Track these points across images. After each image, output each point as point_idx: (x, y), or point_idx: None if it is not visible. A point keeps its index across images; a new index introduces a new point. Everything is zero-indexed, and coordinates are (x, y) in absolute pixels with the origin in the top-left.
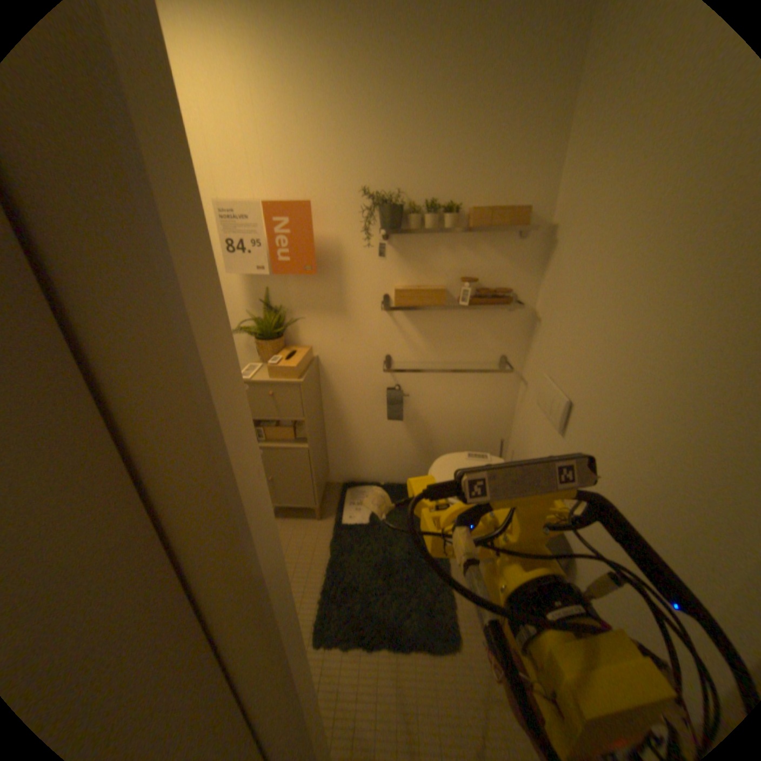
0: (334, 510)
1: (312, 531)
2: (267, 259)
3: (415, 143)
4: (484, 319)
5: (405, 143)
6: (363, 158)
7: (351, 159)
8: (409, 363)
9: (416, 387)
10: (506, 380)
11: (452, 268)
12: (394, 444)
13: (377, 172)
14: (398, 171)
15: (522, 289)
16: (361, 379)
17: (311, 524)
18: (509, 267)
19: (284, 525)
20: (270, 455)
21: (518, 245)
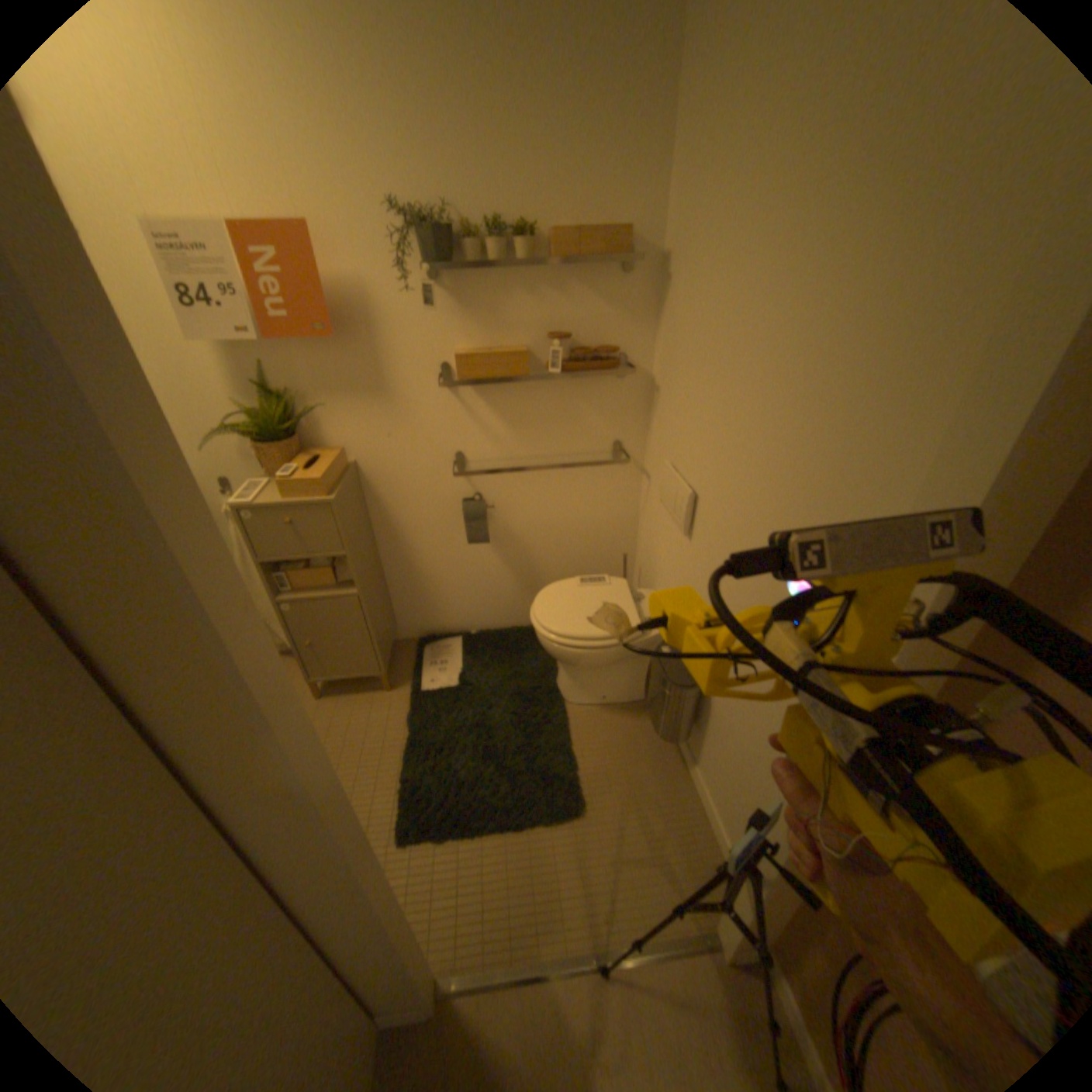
0: (408, 676)
1: (380, 707)
2: (250, 315)
3: (458, 125)
4: (586, 392)
5: (443, 125)
6: (382, 149)
7: (362, 149)
8: (490, 462)
9: (504, 495)
10: (623, 475)
11: (534, 320)
12: (483, 576)
13: (405, 172)
14: (438, 171)
15: (632, 347)
16: (424, 490)
17: (378, 698)
18: (612, 315)
19: (339, 705)
20: (302, 611)
21: (621, 283)
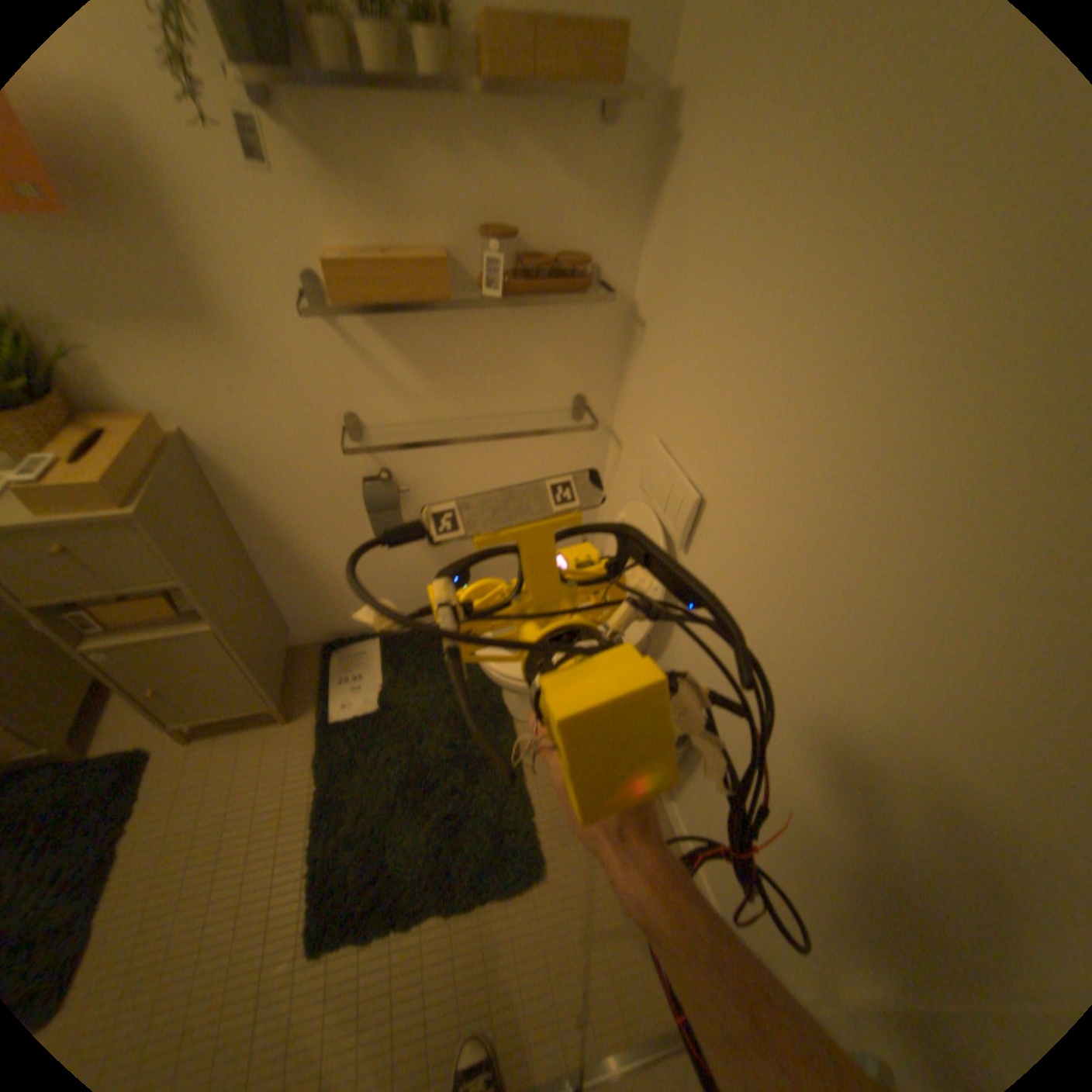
0: (311, 697)
1: (275, 746)
2: None
3: None
4: (540, 321)
5: None
6: None
7: None
8: (399, 423)
9: (423, 468)
10: (586, 438)
11: (457, 196)
12: (402, 567)
13: None
14: None
15: (610, 252)
16: (302, 465)
17: (270, 733)
18: (582, 196)
19: (216, 748)
20: (126, 657)
21: (600, 138)
